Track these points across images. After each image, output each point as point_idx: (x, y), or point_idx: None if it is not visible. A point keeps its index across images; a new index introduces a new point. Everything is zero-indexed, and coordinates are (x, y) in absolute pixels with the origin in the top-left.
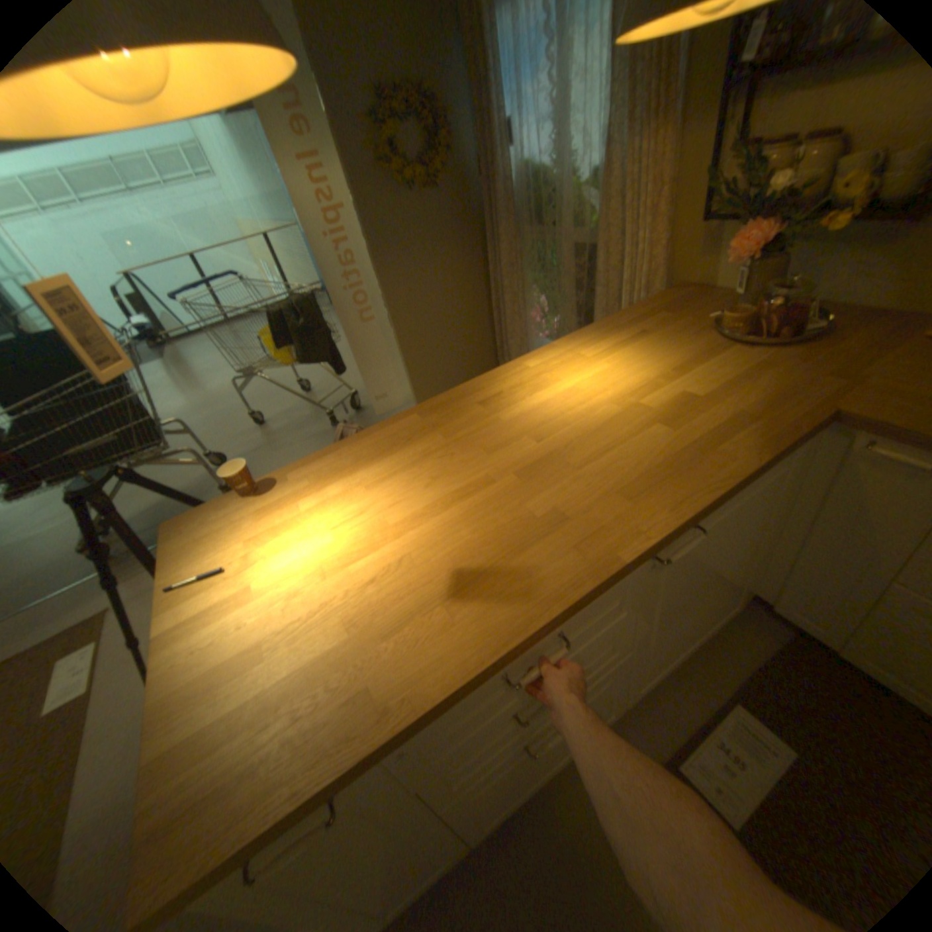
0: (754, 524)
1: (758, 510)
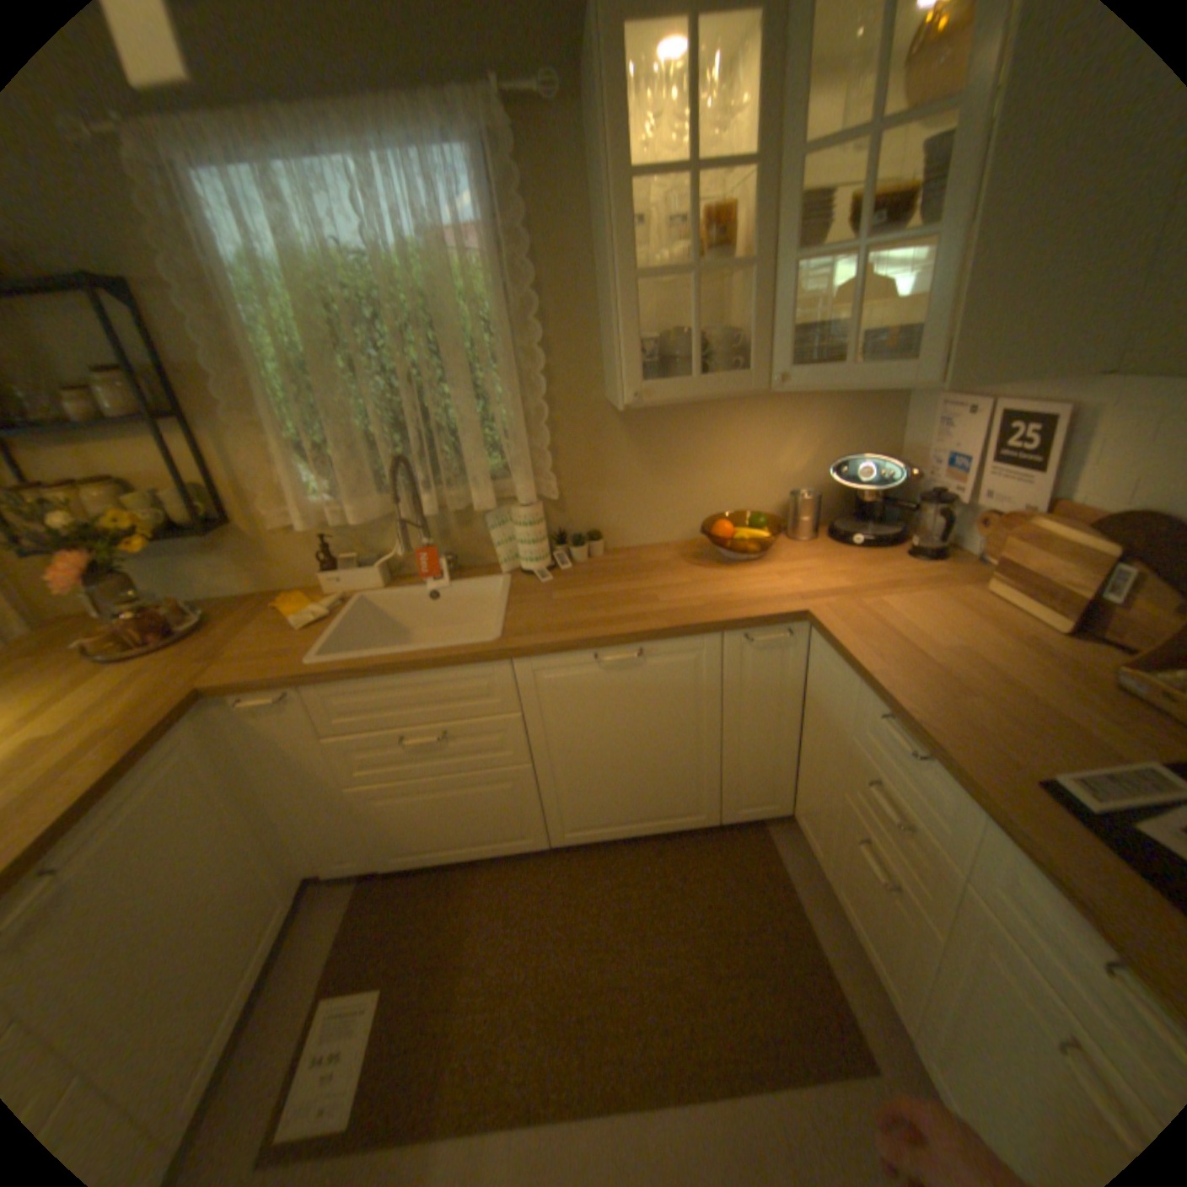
0: (182, 822)
1: (173, 808)
